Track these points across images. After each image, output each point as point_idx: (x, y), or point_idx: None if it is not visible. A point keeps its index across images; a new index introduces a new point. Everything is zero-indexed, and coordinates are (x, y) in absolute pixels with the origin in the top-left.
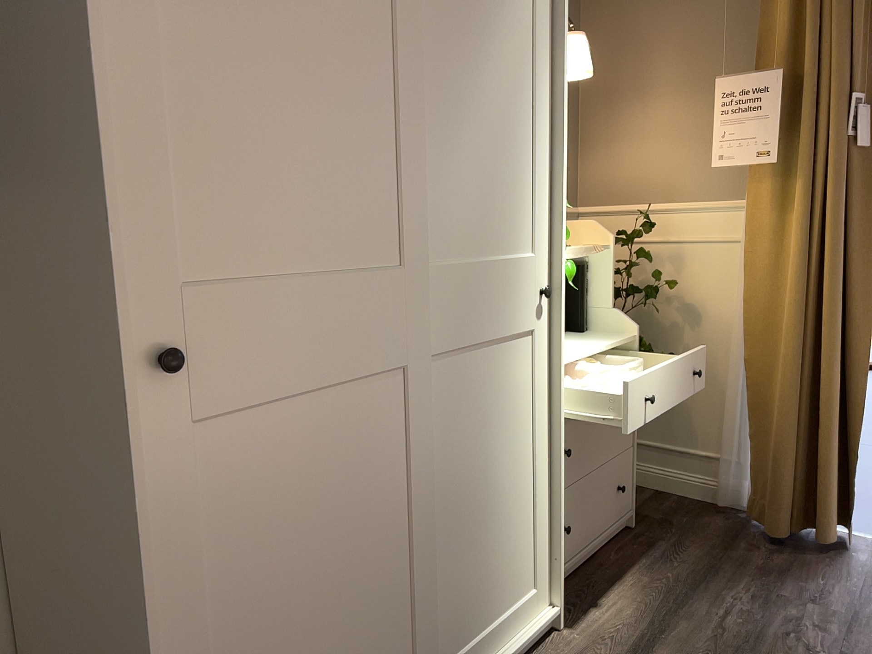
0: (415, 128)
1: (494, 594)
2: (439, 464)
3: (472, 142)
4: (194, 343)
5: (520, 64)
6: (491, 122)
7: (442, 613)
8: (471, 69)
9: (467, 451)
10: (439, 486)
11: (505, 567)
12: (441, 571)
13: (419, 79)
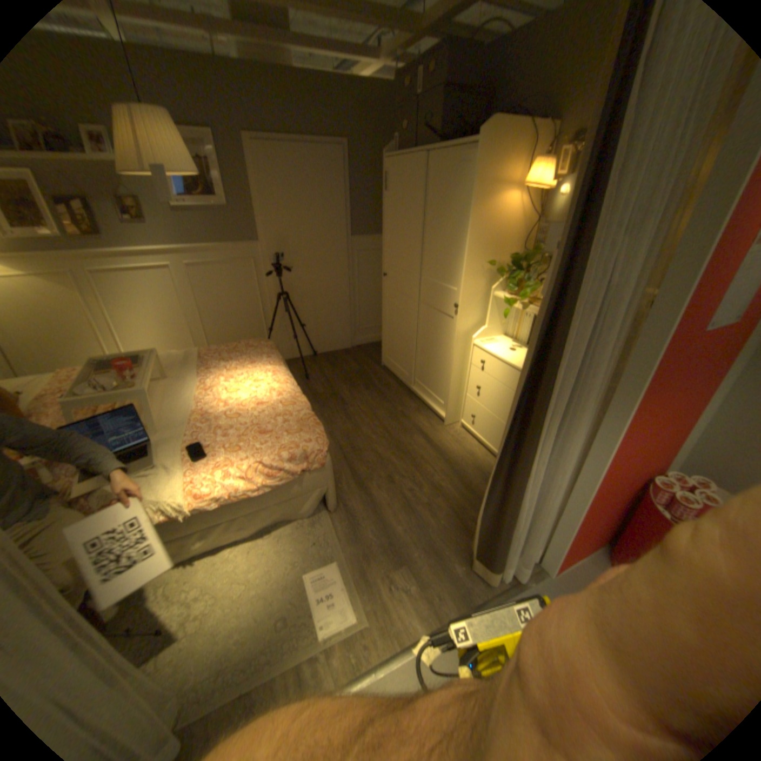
0: (418, 239)
1: (432, 384)
2: (422, 331)
3: (439, 243)
4: (388, 274)
5: (460, 212)
6: (446, 236)
7: (419, 368)
8: (441, 219)
9: (428, 335)
10: (422, 336)
11: (436, 381)
12: (420, 358)
13: (425, 225)
